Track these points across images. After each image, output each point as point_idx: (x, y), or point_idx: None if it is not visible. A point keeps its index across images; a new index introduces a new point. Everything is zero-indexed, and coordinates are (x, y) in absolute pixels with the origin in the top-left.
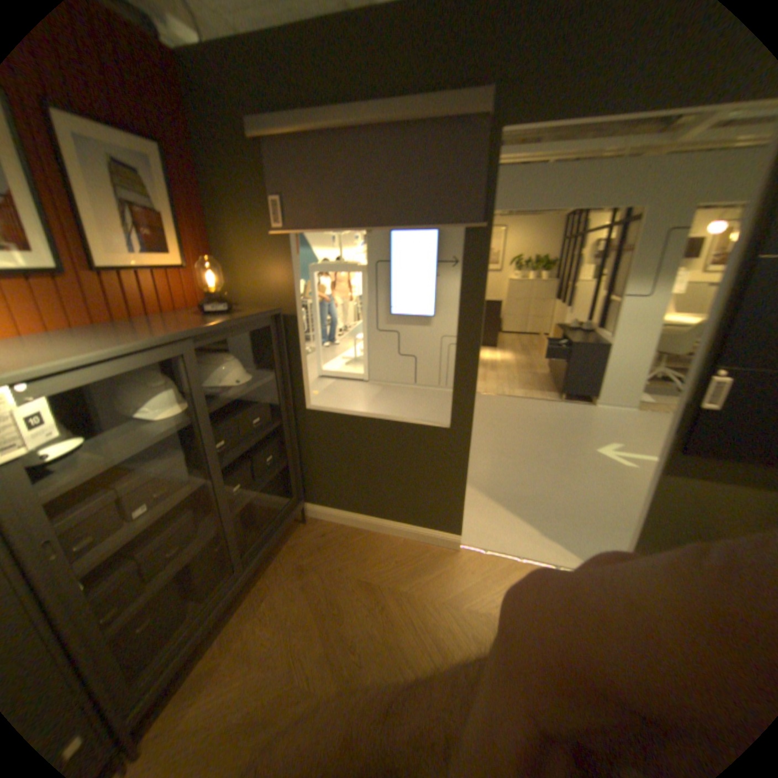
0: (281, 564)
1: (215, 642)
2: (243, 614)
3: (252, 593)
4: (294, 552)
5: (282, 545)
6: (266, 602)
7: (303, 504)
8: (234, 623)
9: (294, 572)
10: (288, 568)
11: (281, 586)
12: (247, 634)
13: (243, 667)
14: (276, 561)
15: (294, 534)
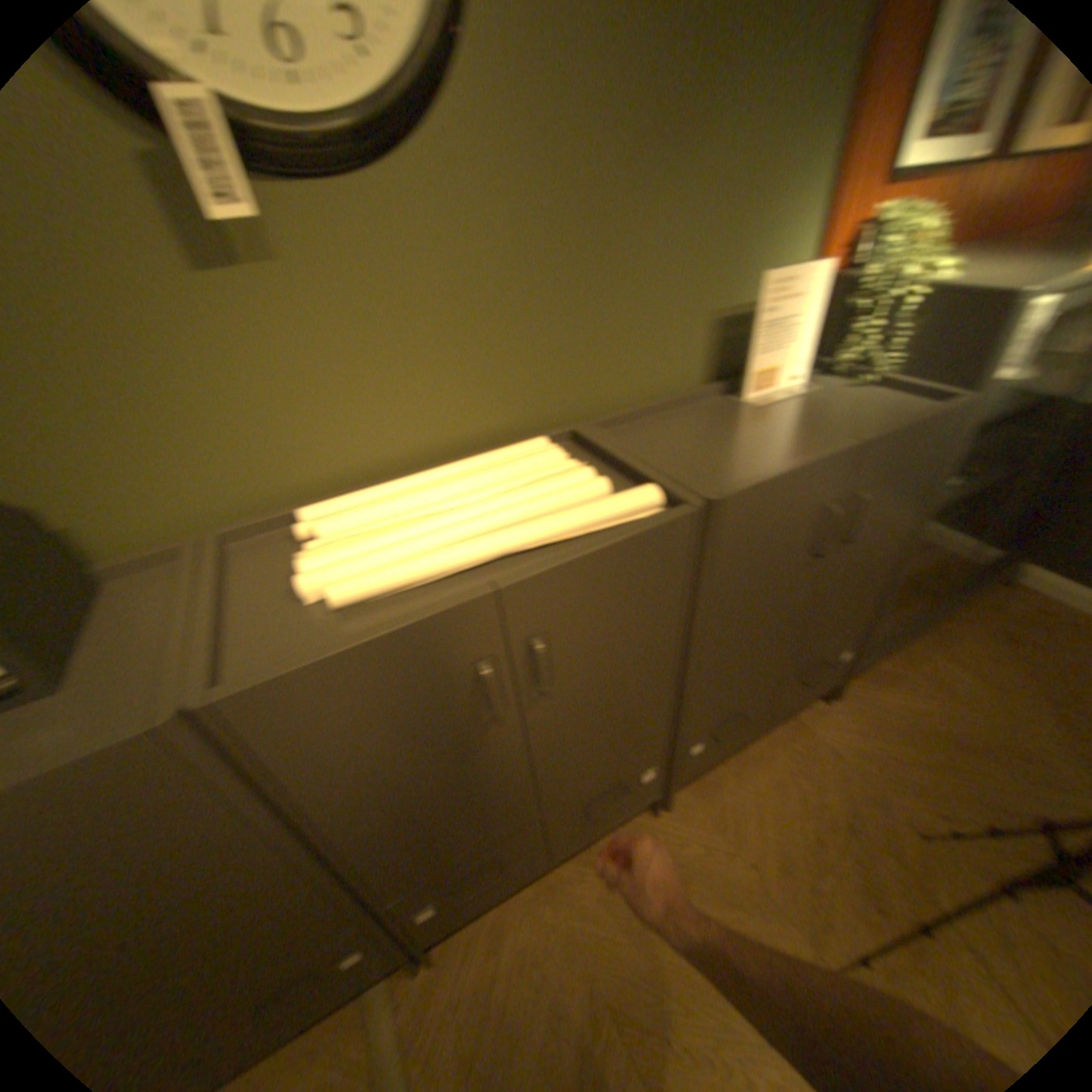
0: (977, 619)
1: (897, 654)
2: (928, 645)
3: (937, 630)
4: (996, 613)
5: (974, 599)
6: (959, 647)
7: (1015, 561)
8: (918, 648)
9: (1000, 635)
10: (988, 627)
11: (980, 641)
12: (939, 666)
13: (941, 693)
14: (966, 611)
15: (992, 593)
